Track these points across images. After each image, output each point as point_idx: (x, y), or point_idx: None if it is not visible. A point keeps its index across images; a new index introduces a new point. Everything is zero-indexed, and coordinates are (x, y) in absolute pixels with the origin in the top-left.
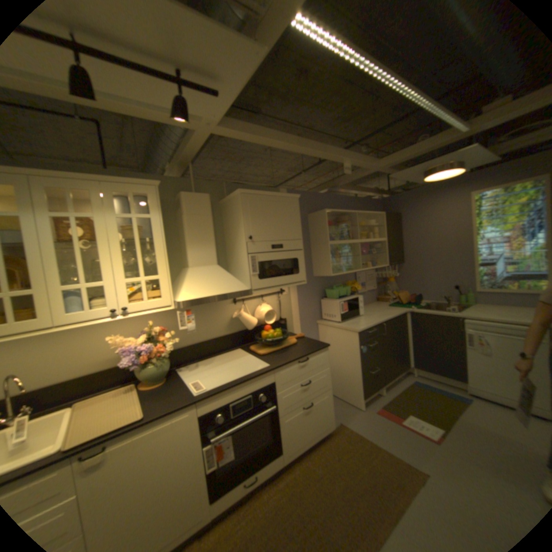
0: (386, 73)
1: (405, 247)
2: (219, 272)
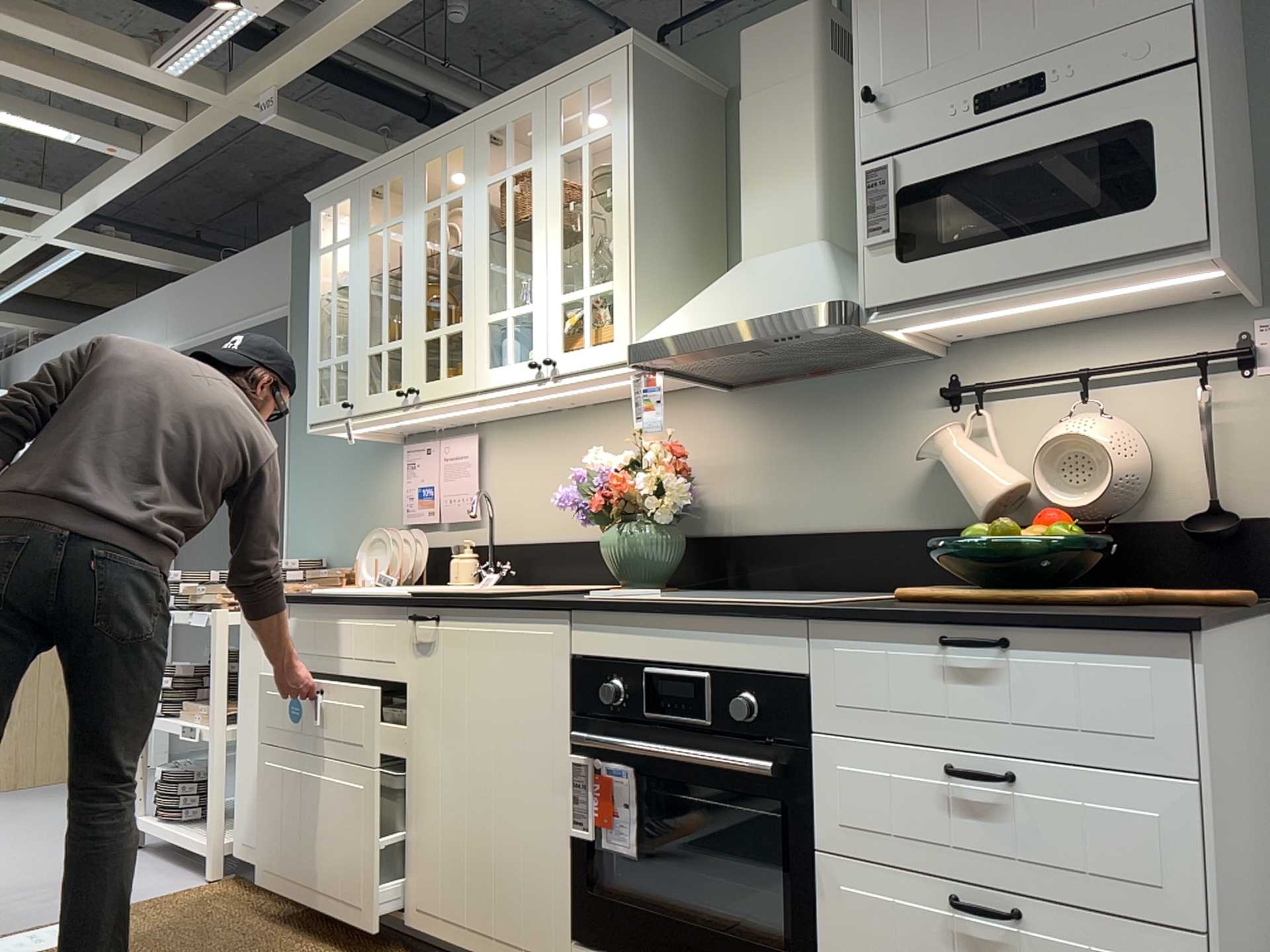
0: None
1: None
2: (796, 262)
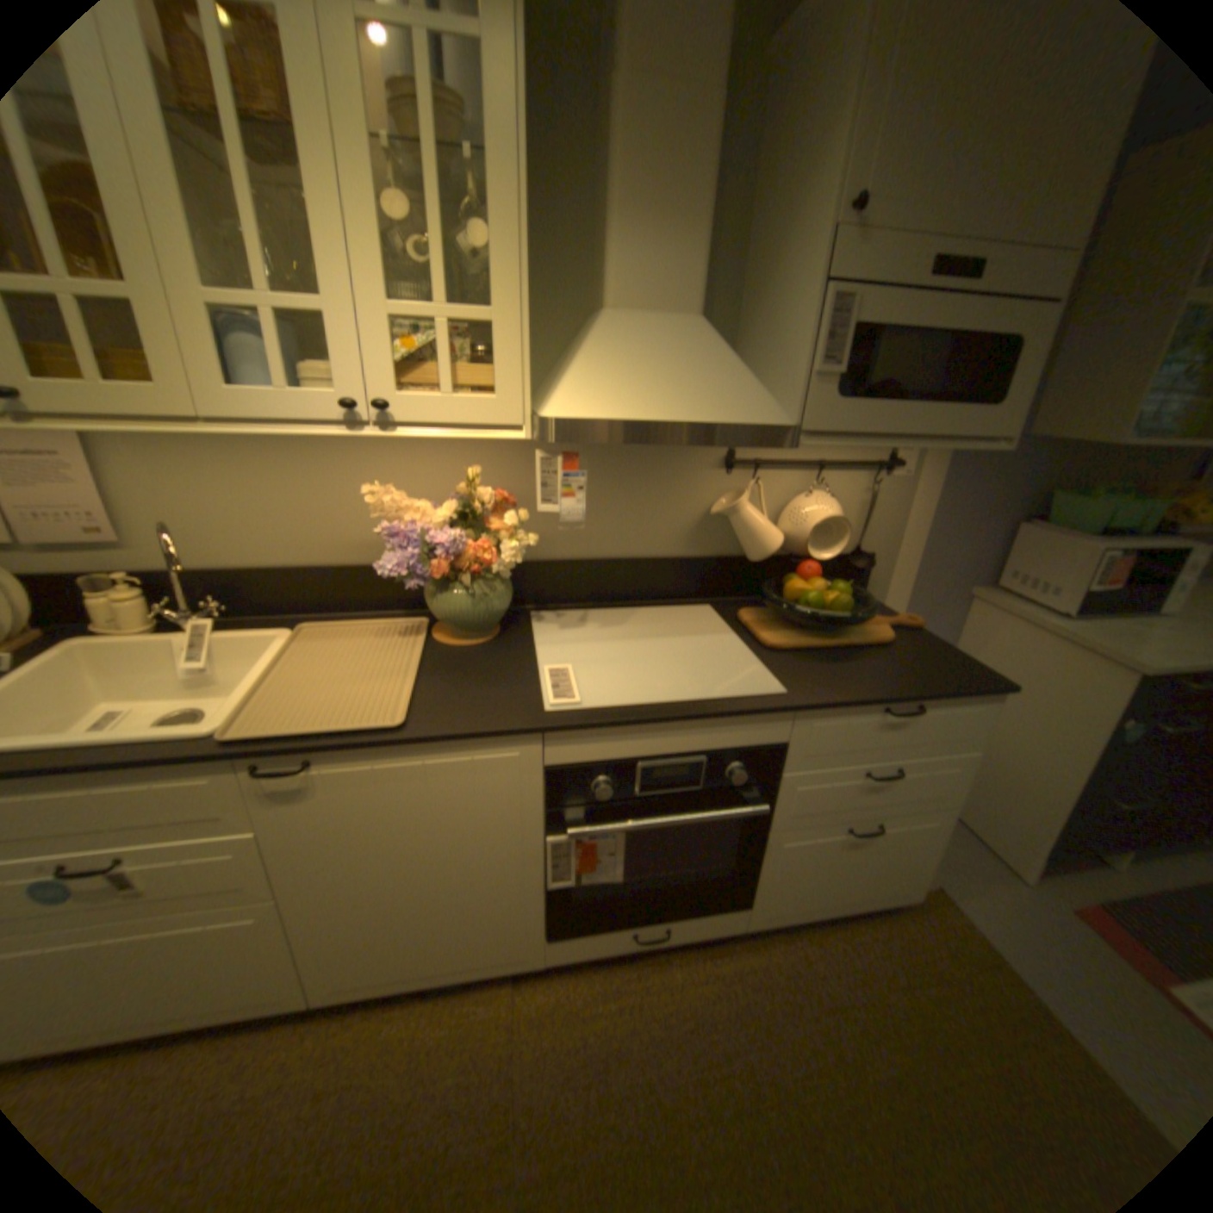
0: None
1: None
2: (701, 343)
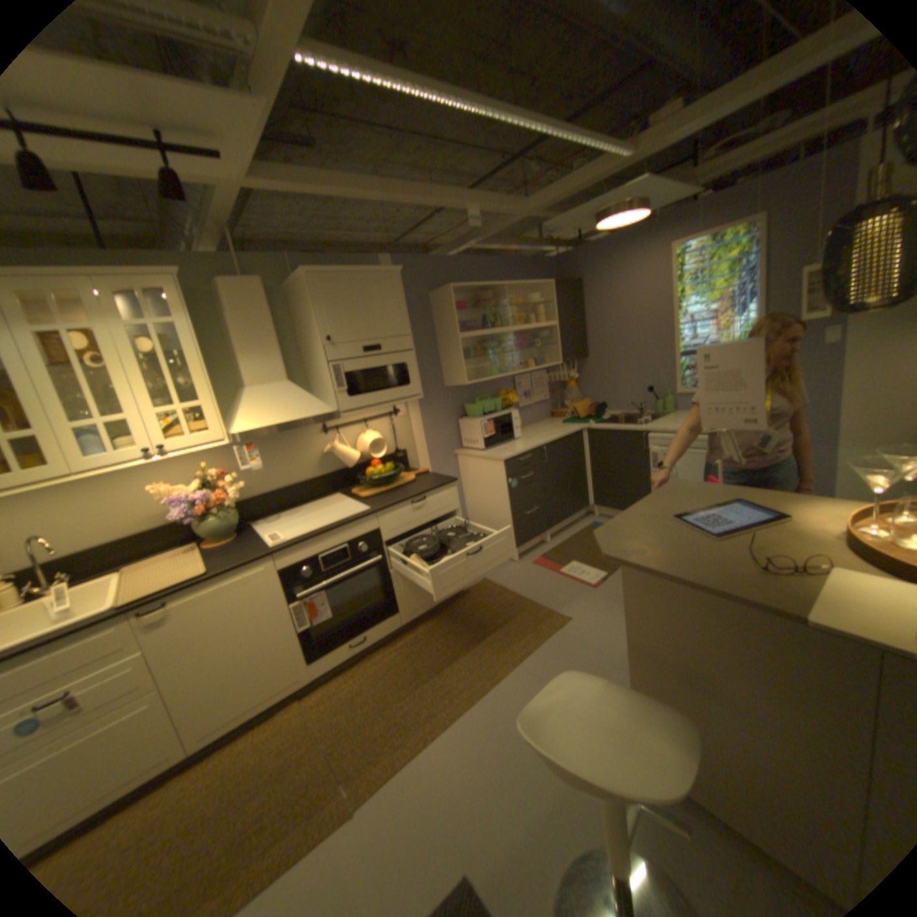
0: (462, 96)
1: (589, 332)
2: (290, 390)
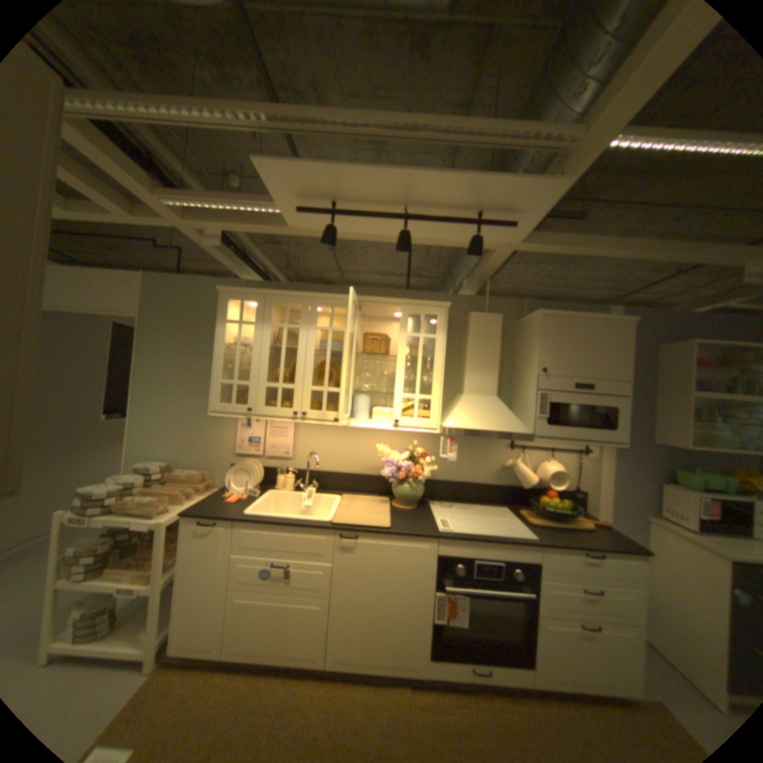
0: None
1: None
2: (496, 406)
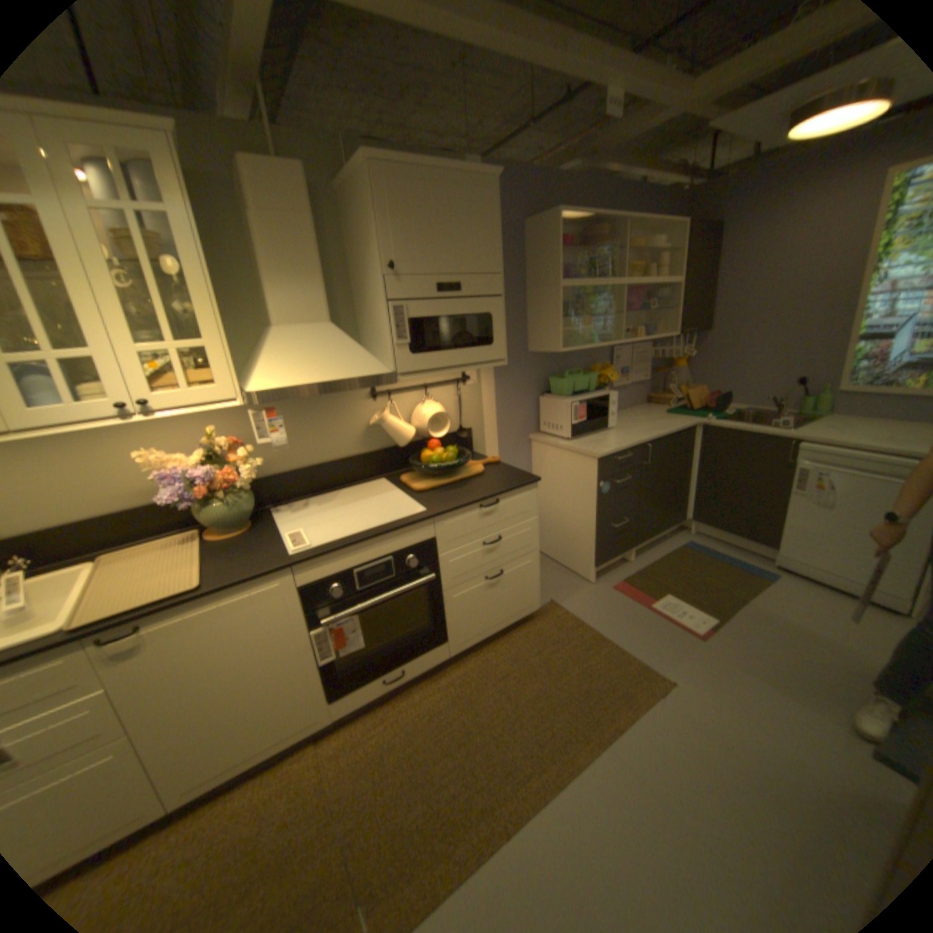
0: None
1: (719, 296)
2: (332, 337)
